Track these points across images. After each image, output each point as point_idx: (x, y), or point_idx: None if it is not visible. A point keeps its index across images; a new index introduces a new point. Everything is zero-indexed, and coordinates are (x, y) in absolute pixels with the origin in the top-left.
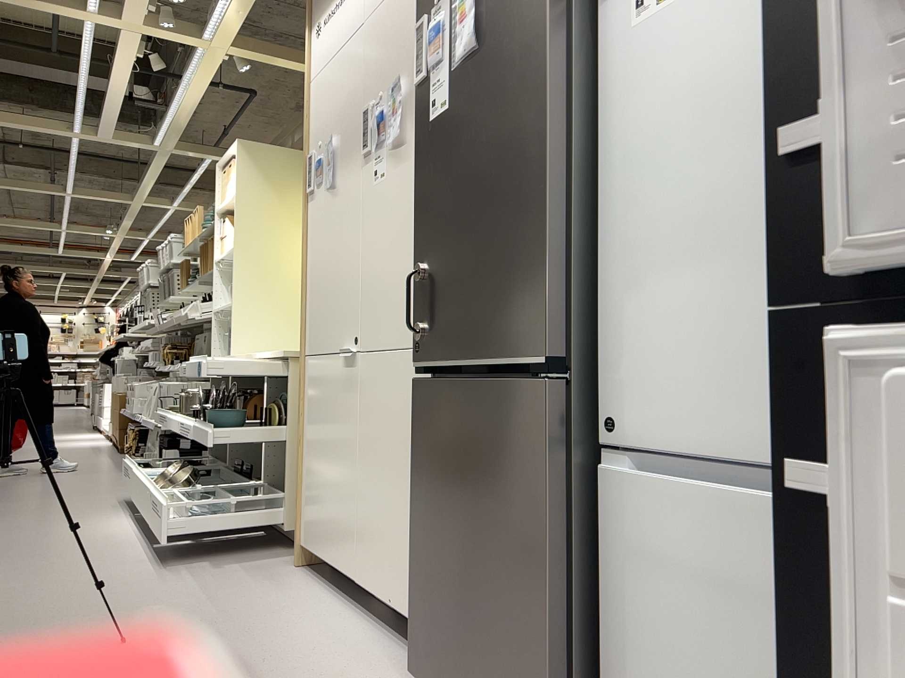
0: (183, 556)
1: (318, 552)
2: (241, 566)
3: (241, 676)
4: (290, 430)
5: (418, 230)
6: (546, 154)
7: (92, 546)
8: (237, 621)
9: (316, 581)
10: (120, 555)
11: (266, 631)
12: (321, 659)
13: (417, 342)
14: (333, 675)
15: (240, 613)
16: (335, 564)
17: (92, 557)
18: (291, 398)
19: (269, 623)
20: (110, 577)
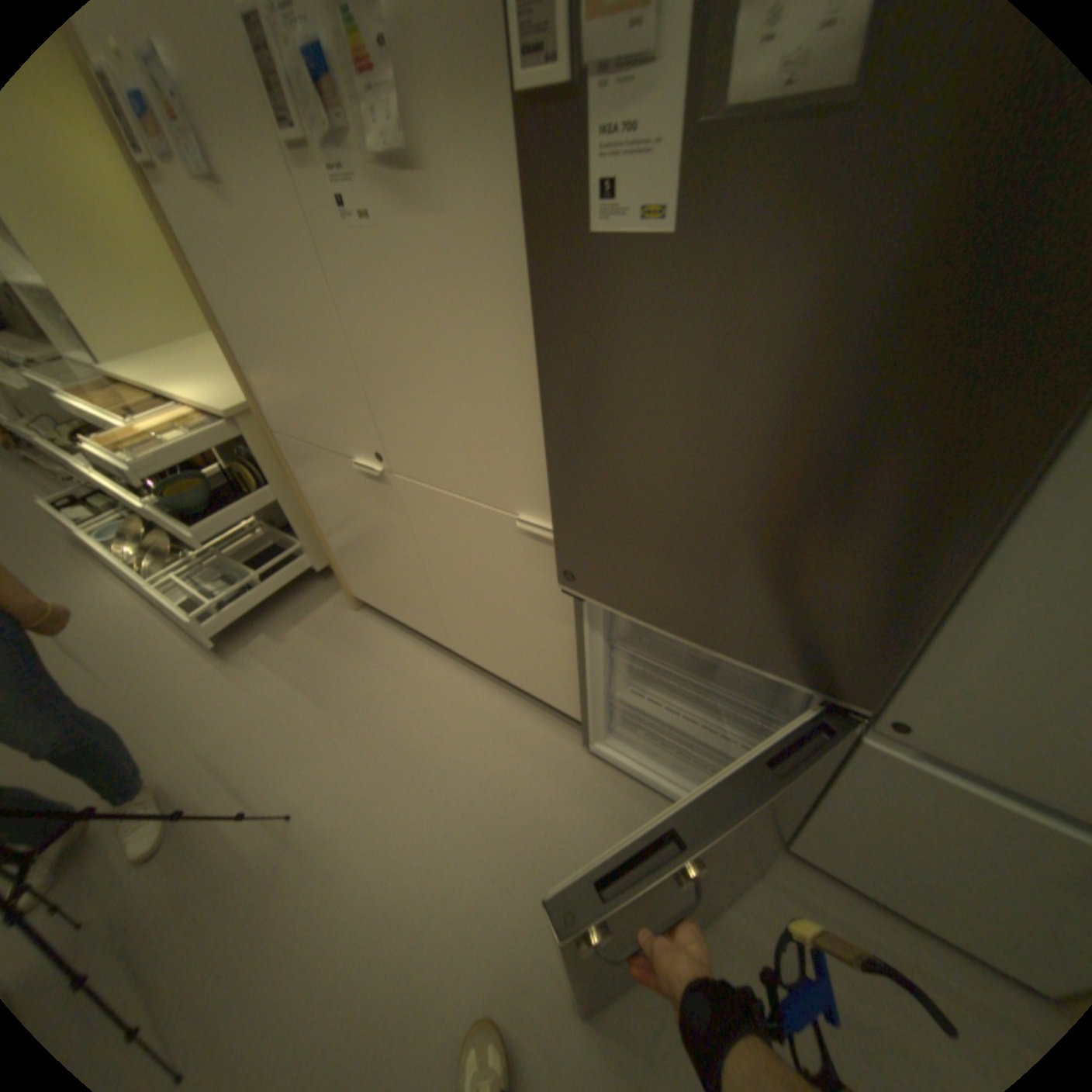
0: (229, 631)
1: (384, 609)
2: (304, 628)
3: (433, 812)
4: (277, 488)
5: (557, 428)
6: (1011, 486)
7: (111, 649)
8: (366, 725)
9: (391, 627)
10: (157, 653)
11: (404, 729)
12: (480, 753)
13: (568, 566)
14: (506, 772)
15: (360, 711)
16: (416, 626)
17: (129, 672)
18: (262, 456)
19: (397, 715)
20: (181, 702)
